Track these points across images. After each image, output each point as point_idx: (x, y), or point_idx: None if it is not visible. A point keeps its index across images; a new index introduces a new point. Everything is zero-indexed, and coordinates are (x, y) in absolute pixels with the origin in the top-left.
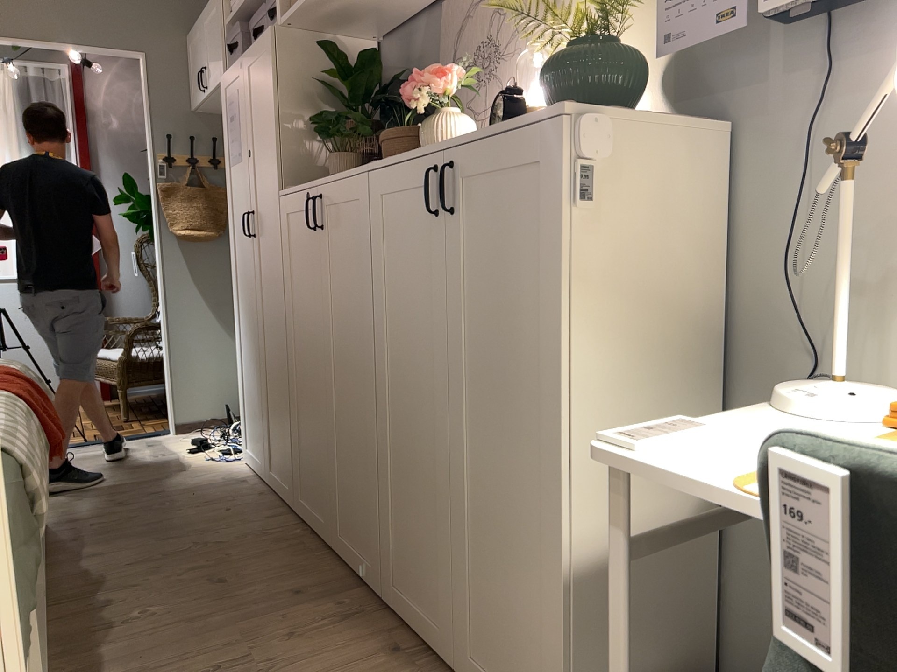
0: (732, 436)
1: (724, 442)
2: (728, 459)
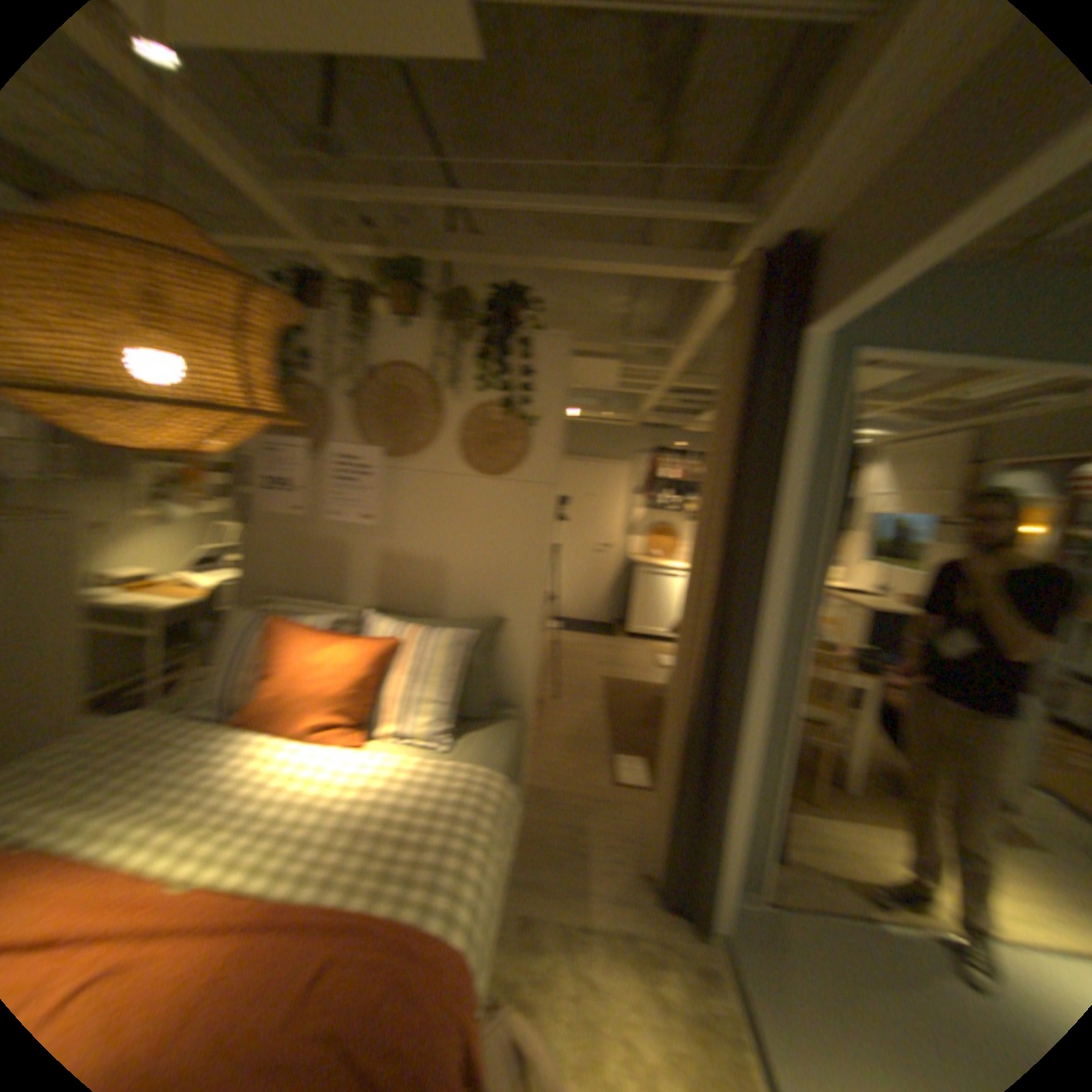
0: (117, 601)
1: (129, 600)
2: (142, 601)
